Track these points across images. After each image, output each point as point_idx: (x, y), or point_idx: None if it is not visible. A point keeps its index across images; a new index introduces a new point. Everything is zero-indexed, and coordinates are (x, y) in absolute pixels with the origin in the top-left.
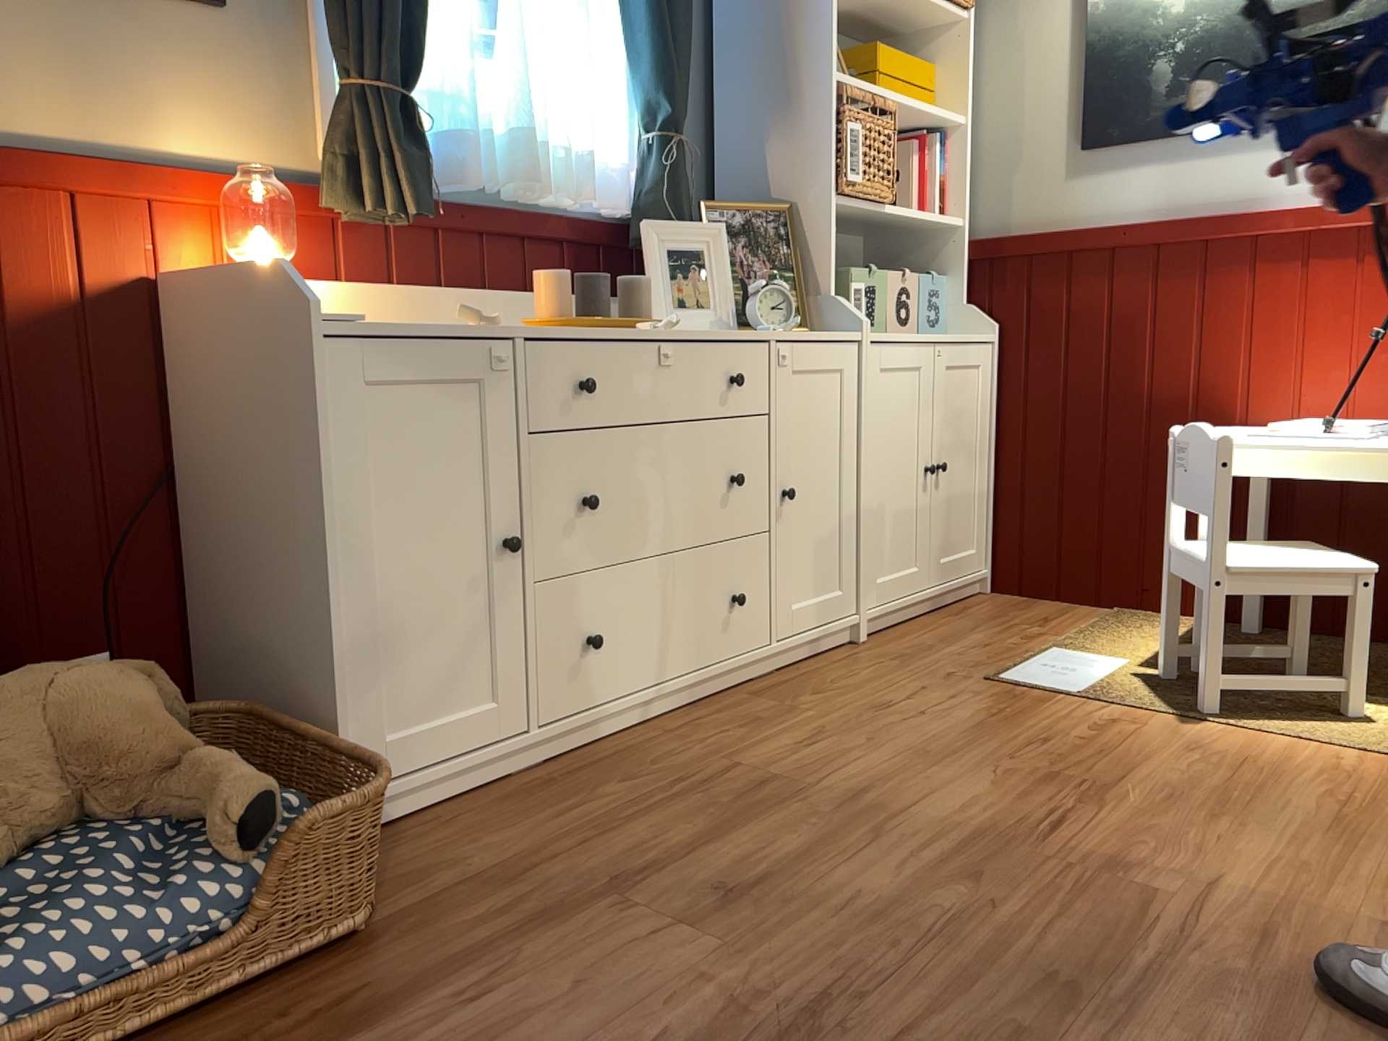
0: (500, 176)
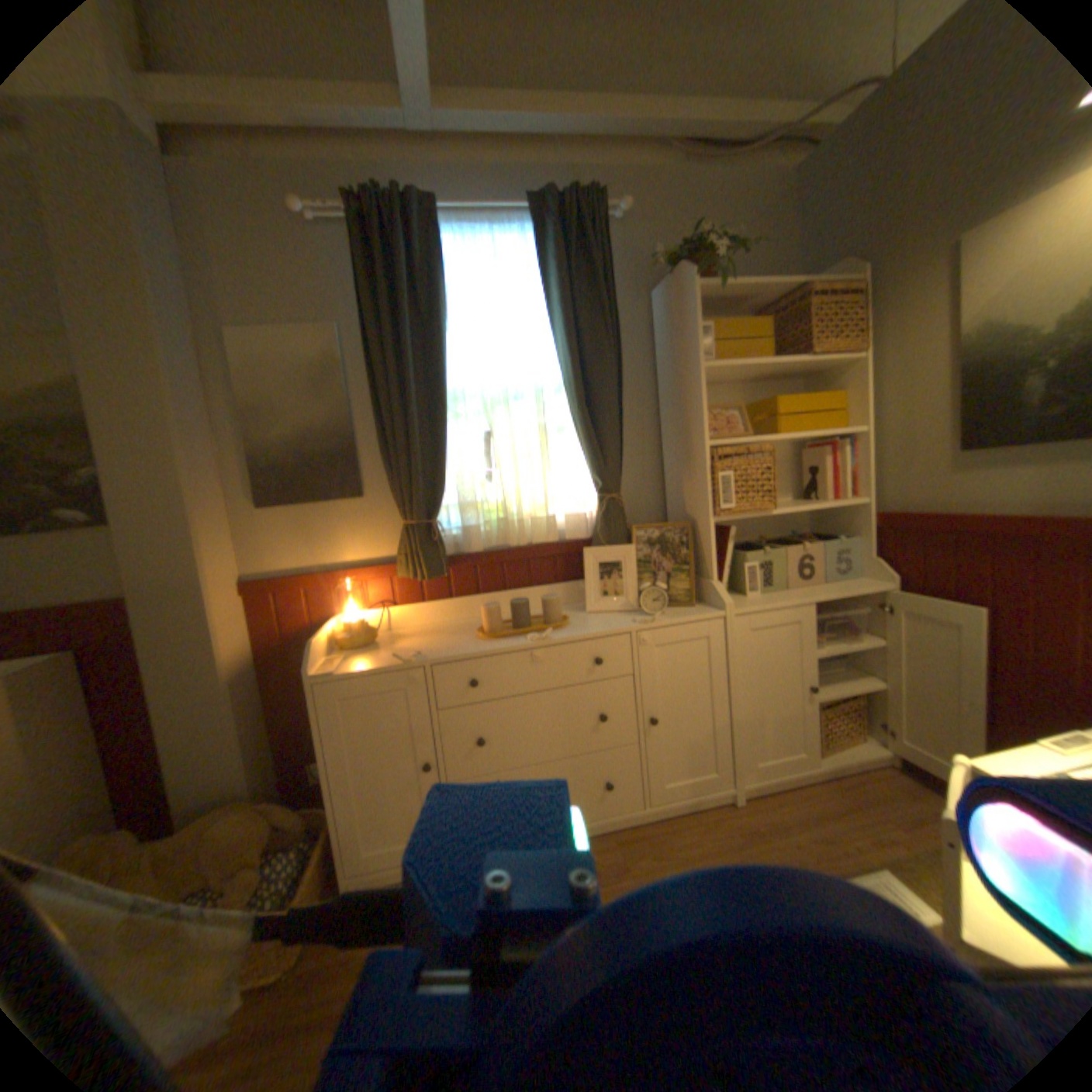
0: (500, 538)
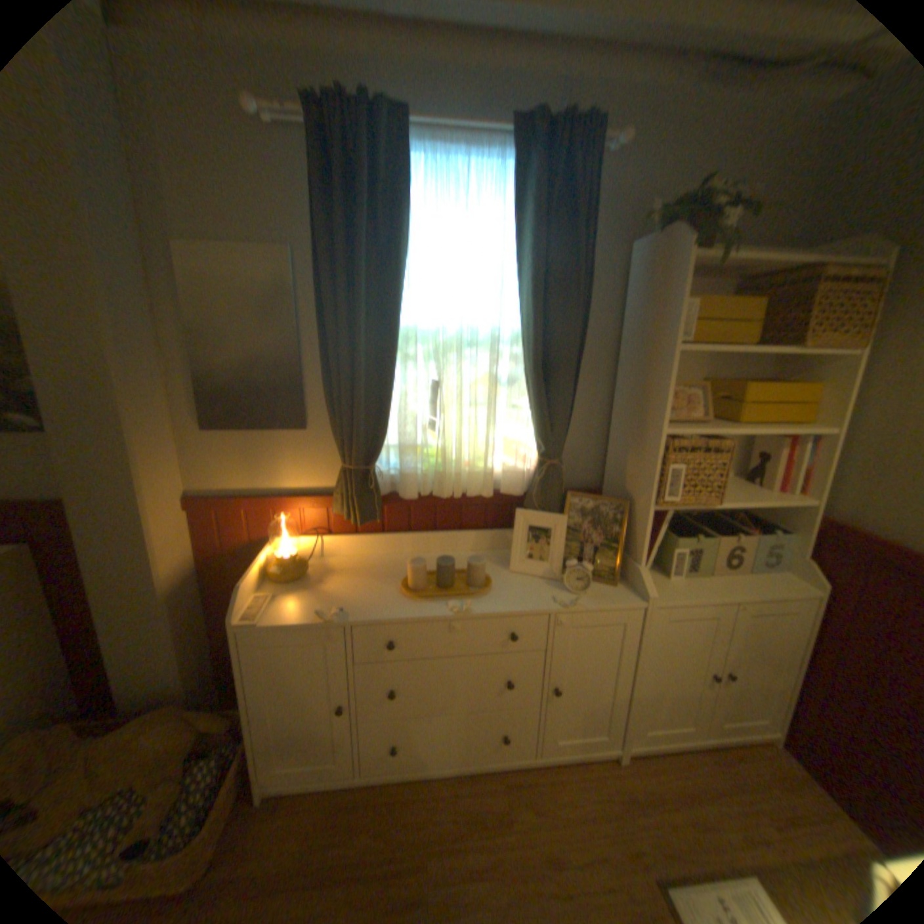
0: (436, 485)
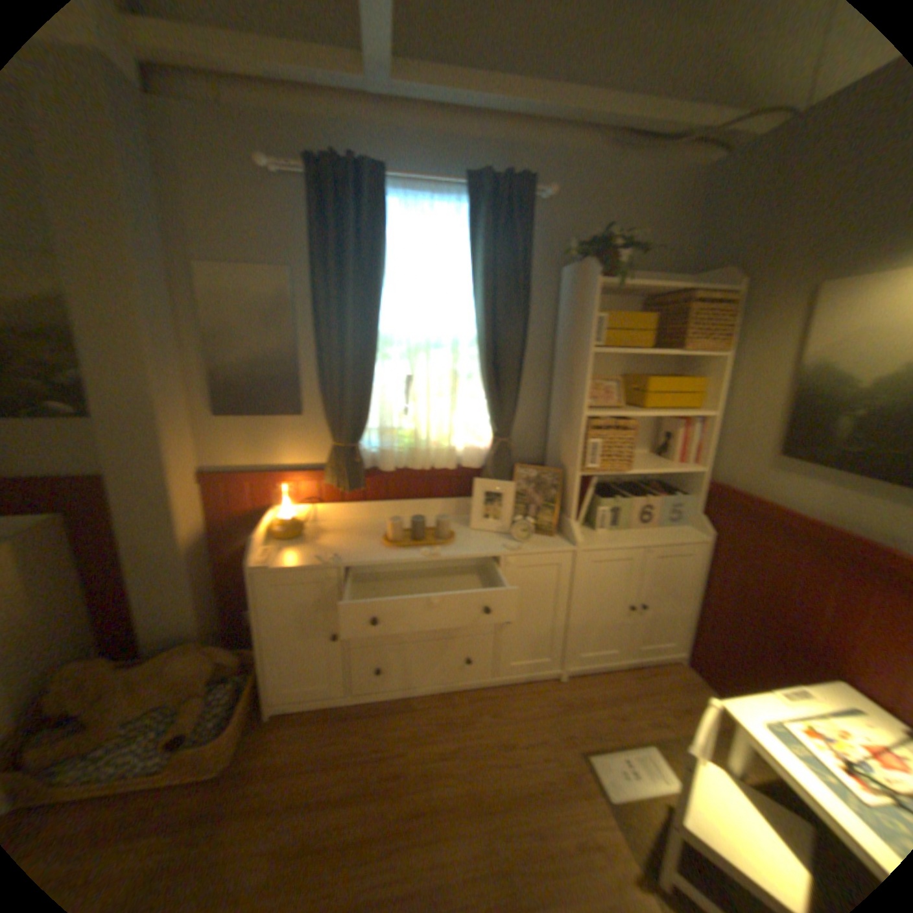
0: (410, 461)
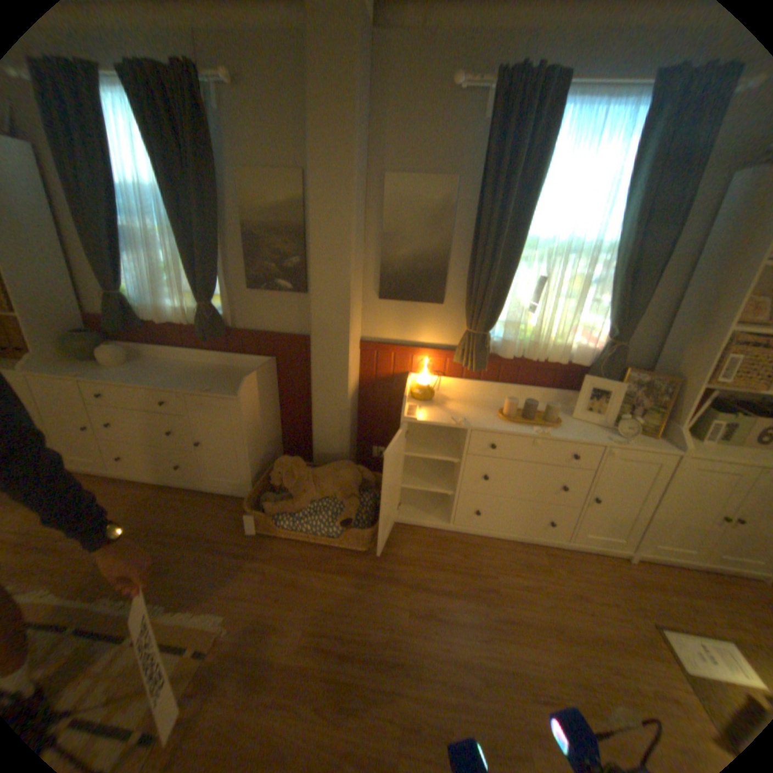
0: (525, 352)
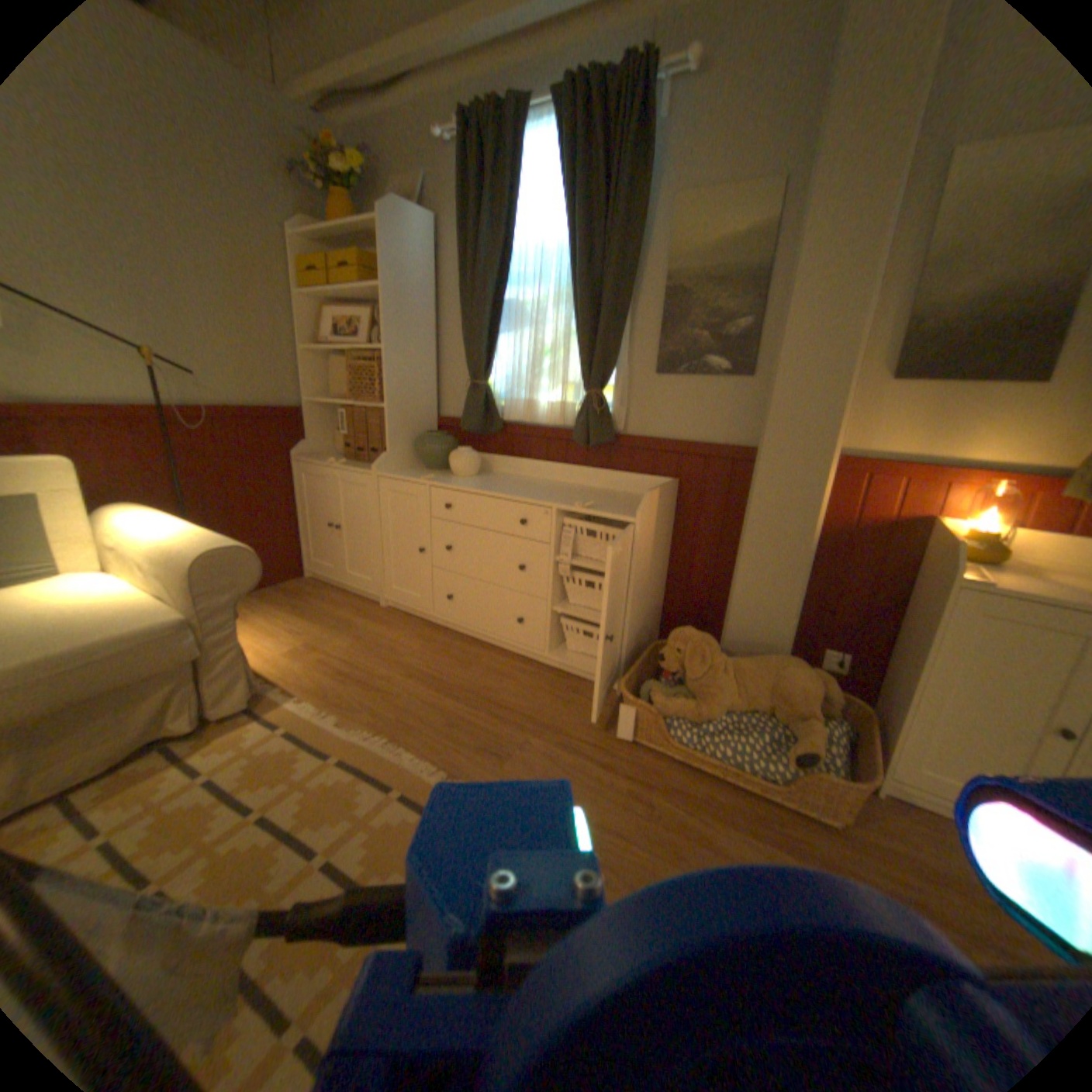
0: None
